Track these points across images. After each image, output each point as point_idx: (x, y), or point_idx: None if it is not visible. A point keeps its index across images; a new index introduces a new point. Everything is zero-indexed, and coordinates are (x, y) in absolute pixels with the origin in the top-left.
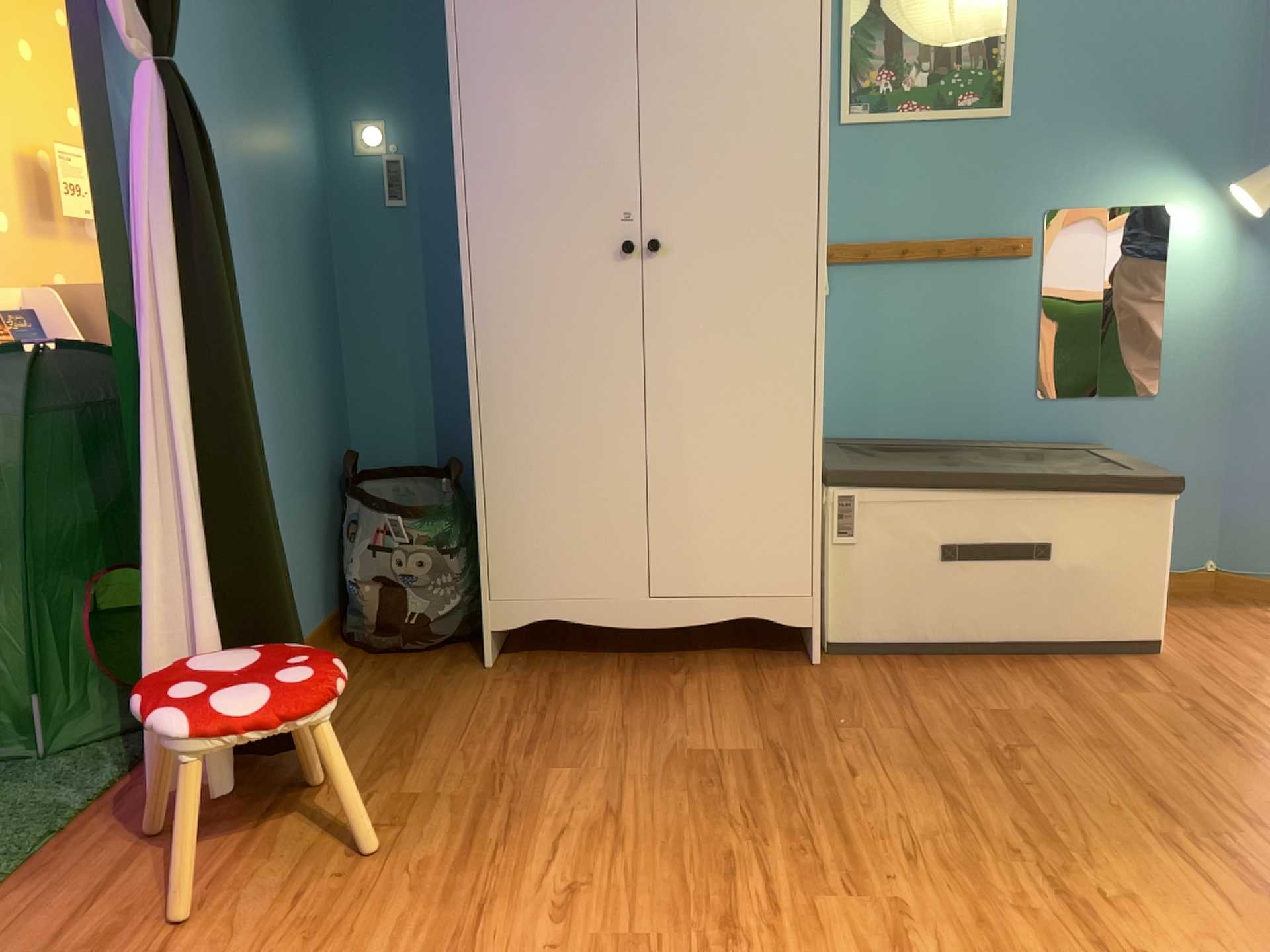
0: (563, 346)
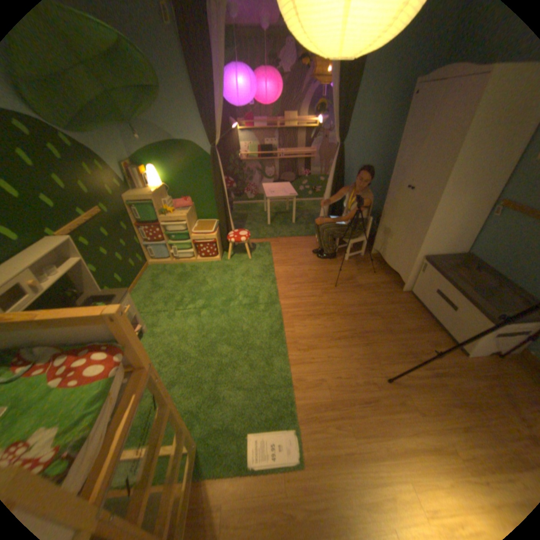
0: (395, 204)
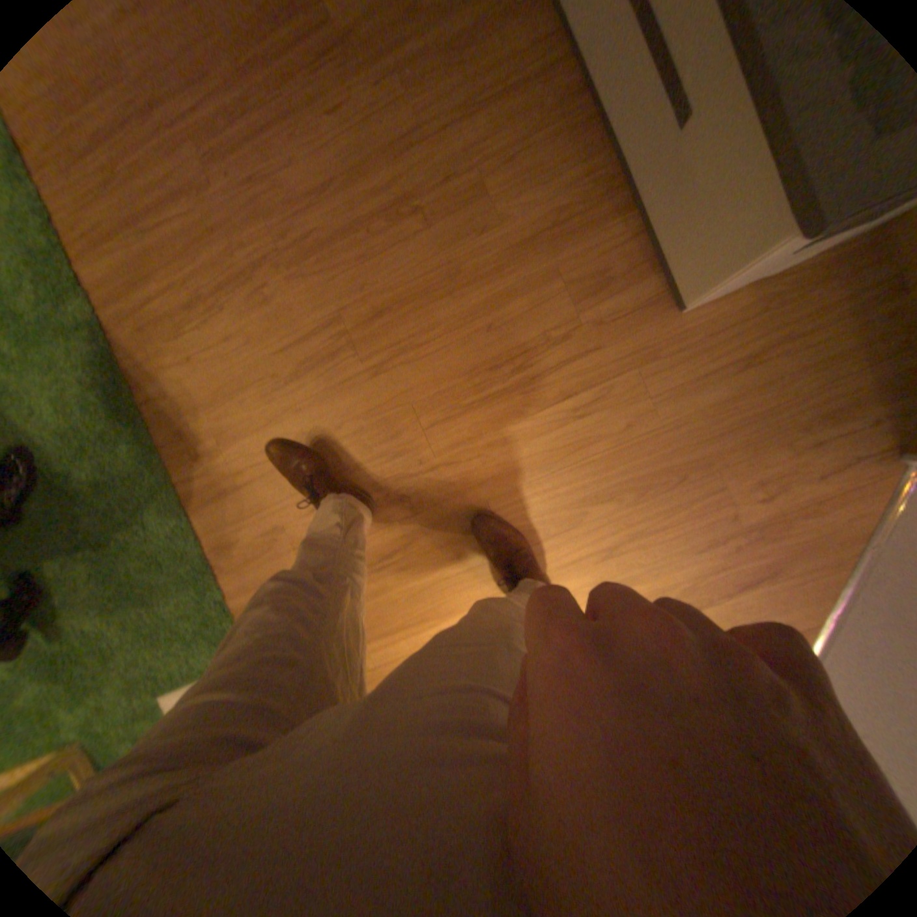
0: None
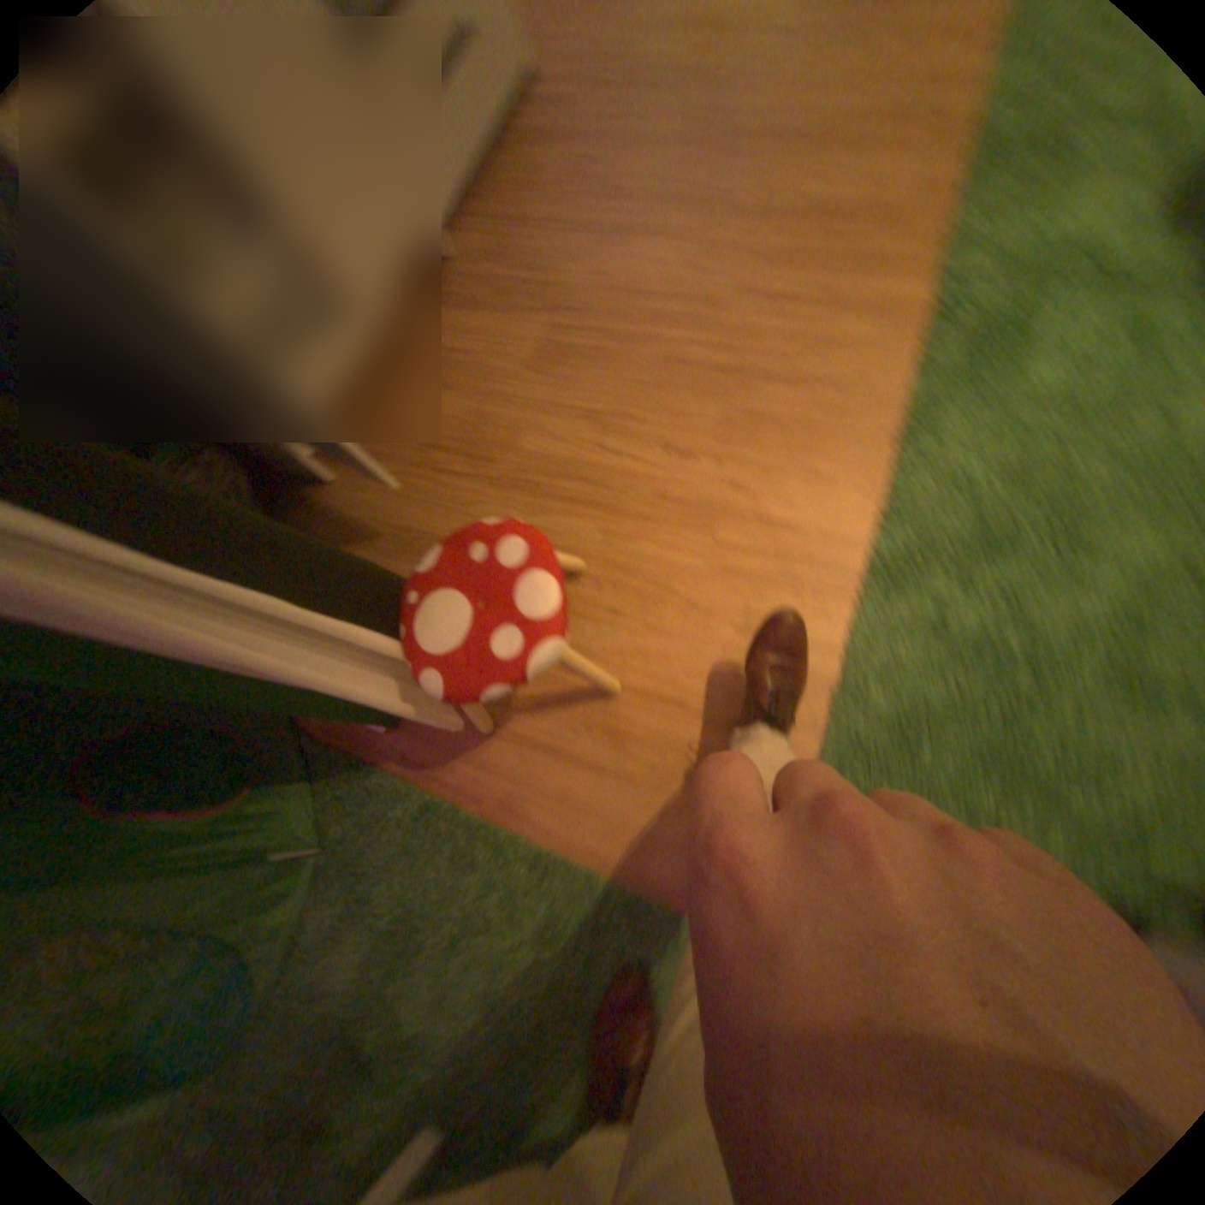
0: None
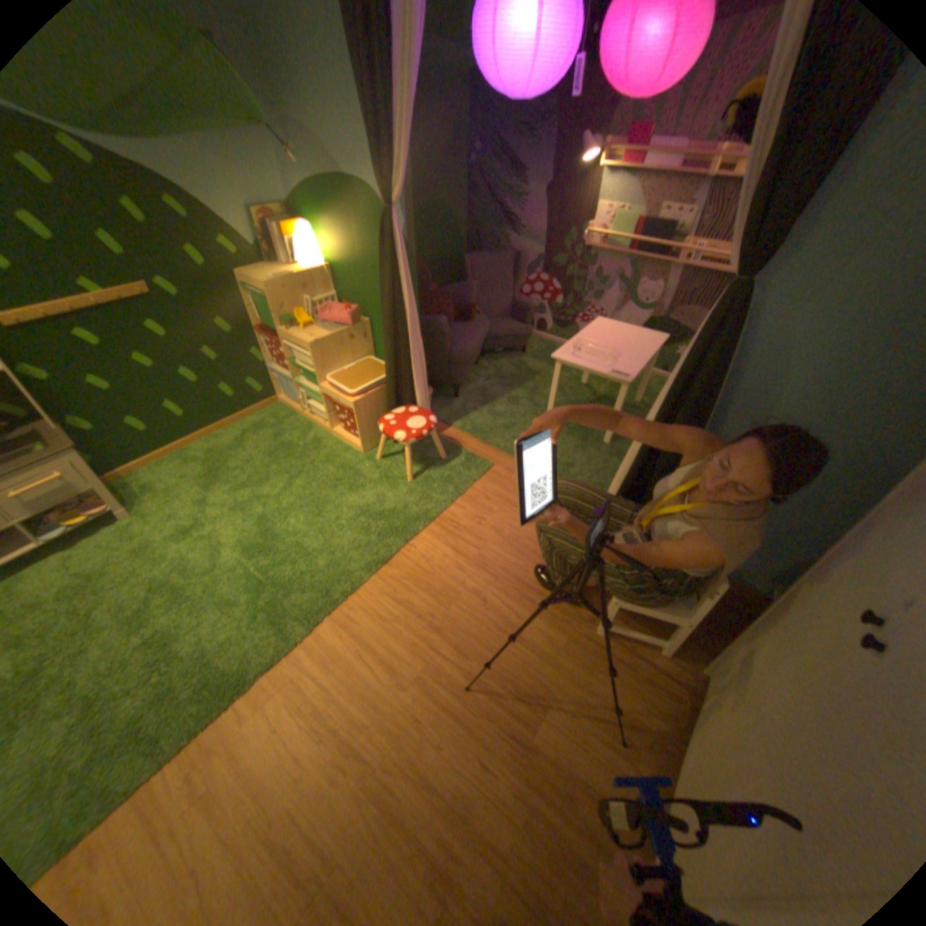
0: (818, 623)
